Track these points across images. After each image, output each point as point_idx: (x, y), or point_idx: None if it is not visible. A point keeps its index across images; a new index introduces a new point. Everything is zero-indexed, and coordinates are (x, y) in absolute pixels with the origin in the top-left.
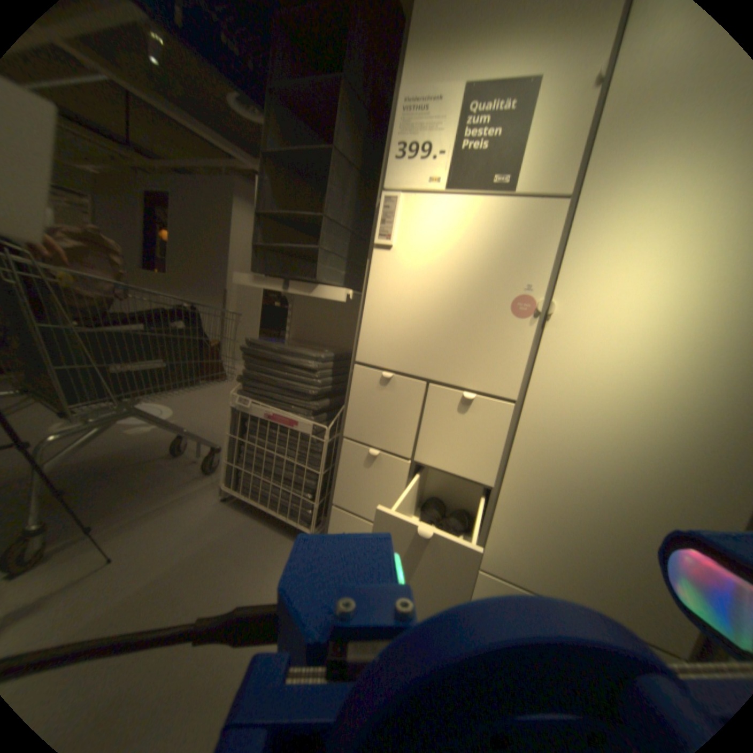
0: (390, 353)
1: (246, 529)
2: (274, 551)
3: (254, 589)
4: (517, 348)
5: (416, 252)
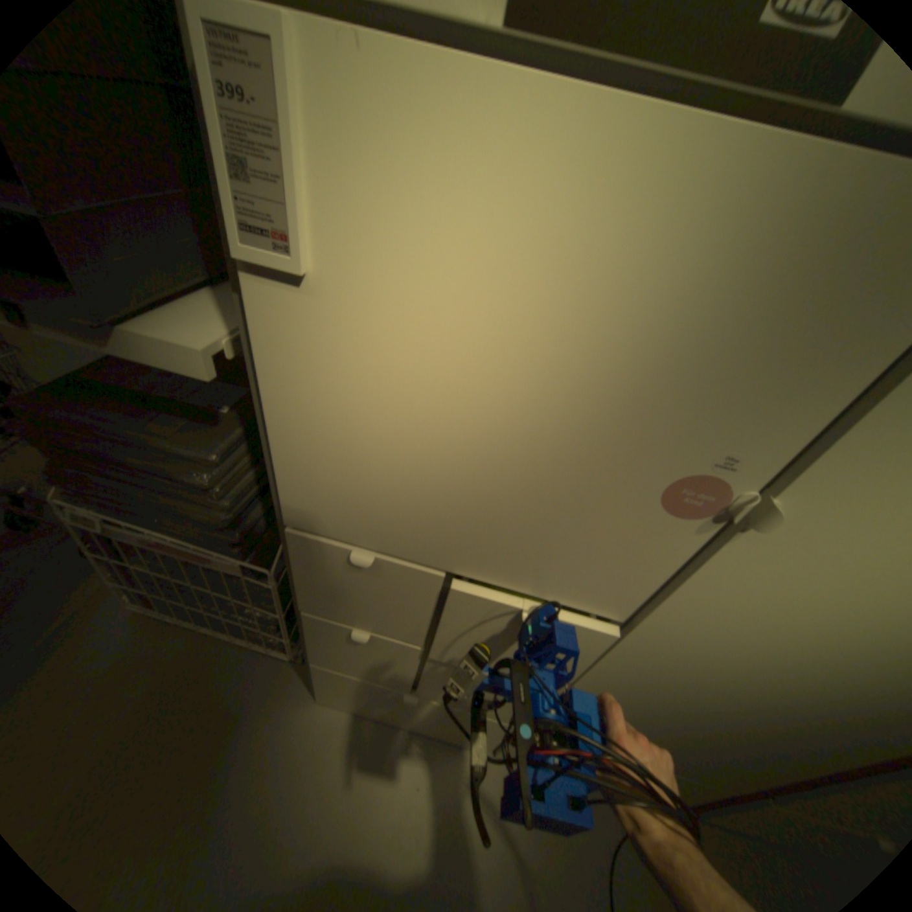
0: (360, 520)
1: (189, 652)
2: (240, 681)
3: (222, 762)
4: (651, 557)
5: (394, 298)
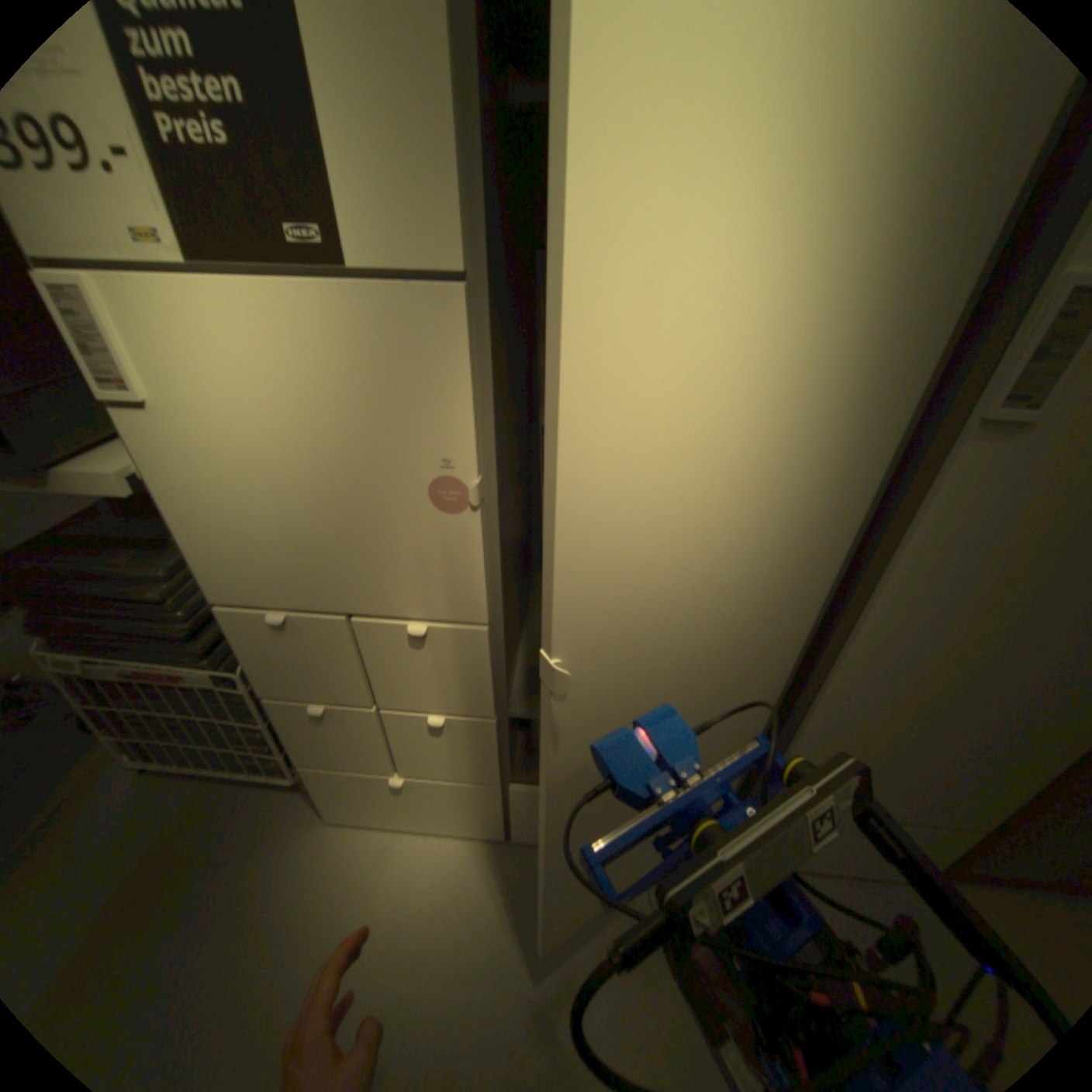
0: (260, 582)
1: (193, 801)
2: (246, 818)
3: (230, 894)
4: (462, 554)
5: (201, 403)
